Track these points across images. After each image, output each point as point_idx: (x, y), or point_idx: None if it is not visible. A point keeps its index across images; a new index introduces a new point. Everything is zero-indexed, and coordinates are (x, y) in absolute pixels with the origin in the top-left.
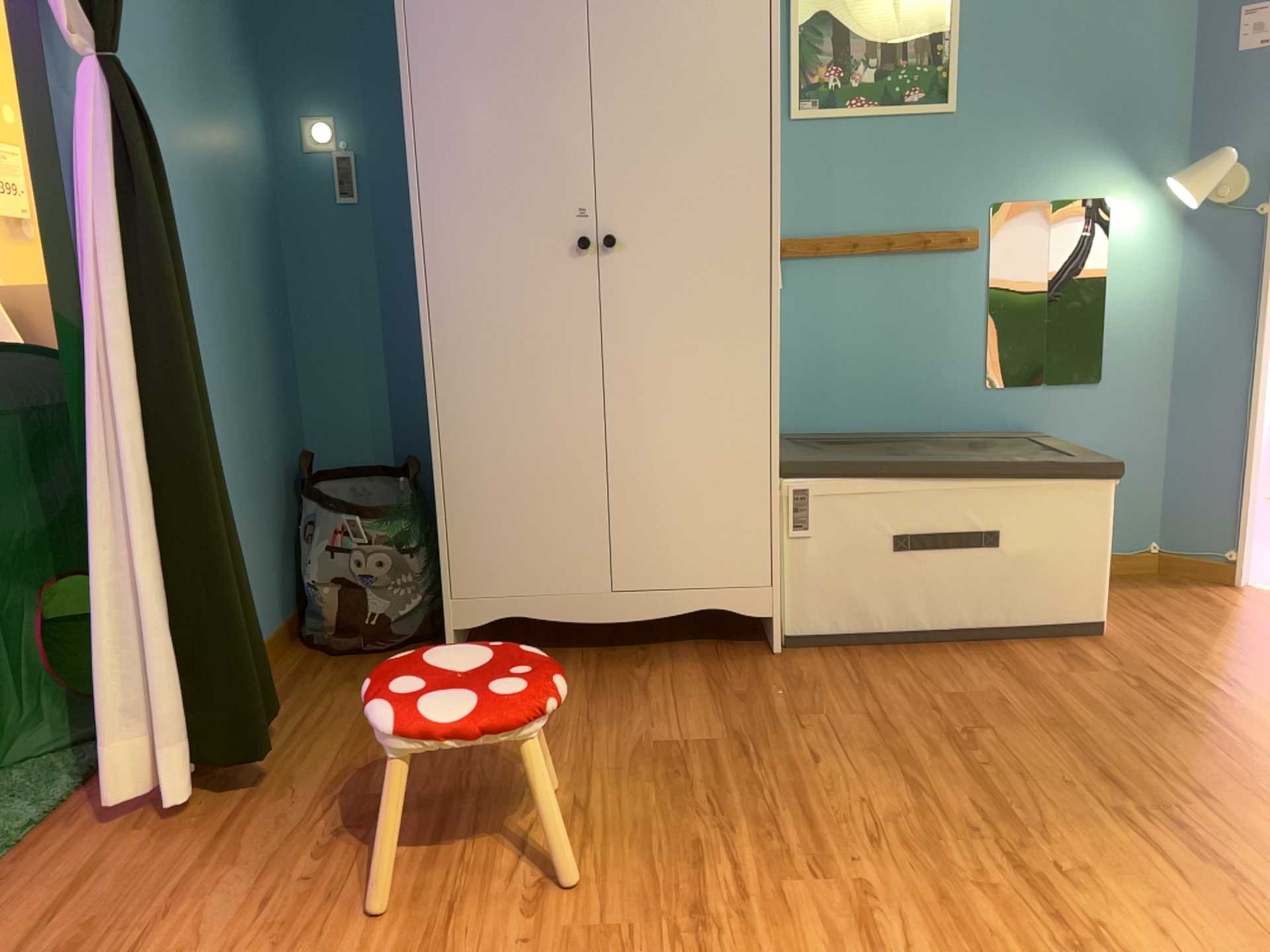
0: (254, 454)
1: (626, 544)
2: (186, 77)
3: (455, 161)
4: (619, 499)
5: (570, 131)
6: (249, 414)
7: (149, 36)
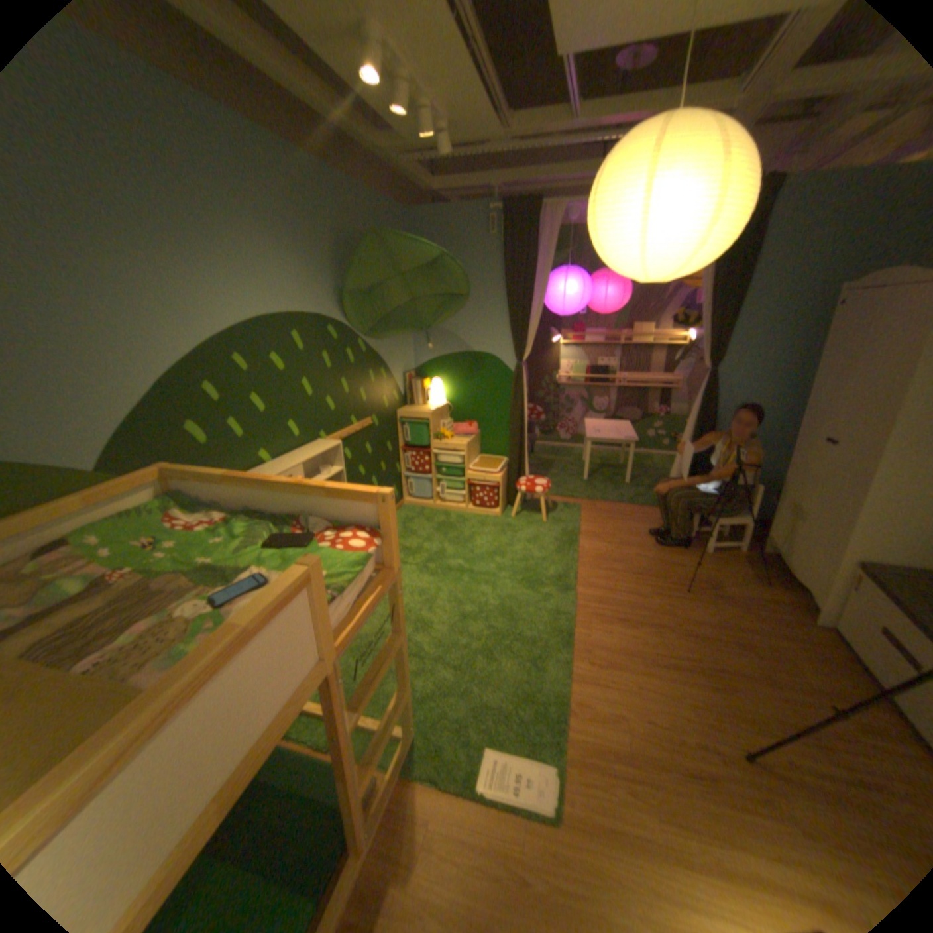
0: (778, 470)
1: (811, 554)
2: (791, 359)
3: (817, 401)
4: (810, 536)
5: (842, 401)
6: (781, 458)
7: (770, 352)
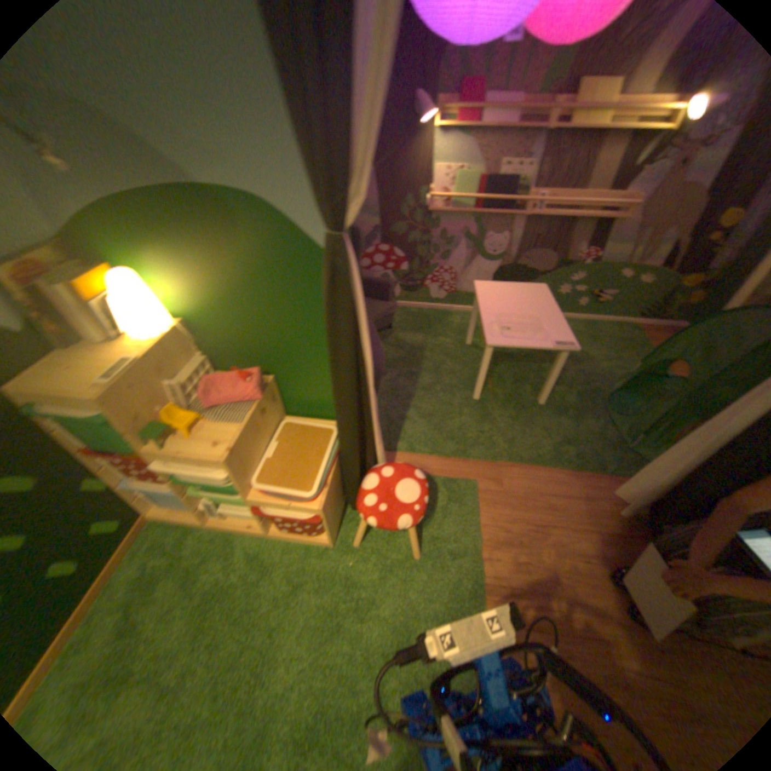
0: None
1: None
2: None
3: None
4: None
5: None
6: None
7: None
